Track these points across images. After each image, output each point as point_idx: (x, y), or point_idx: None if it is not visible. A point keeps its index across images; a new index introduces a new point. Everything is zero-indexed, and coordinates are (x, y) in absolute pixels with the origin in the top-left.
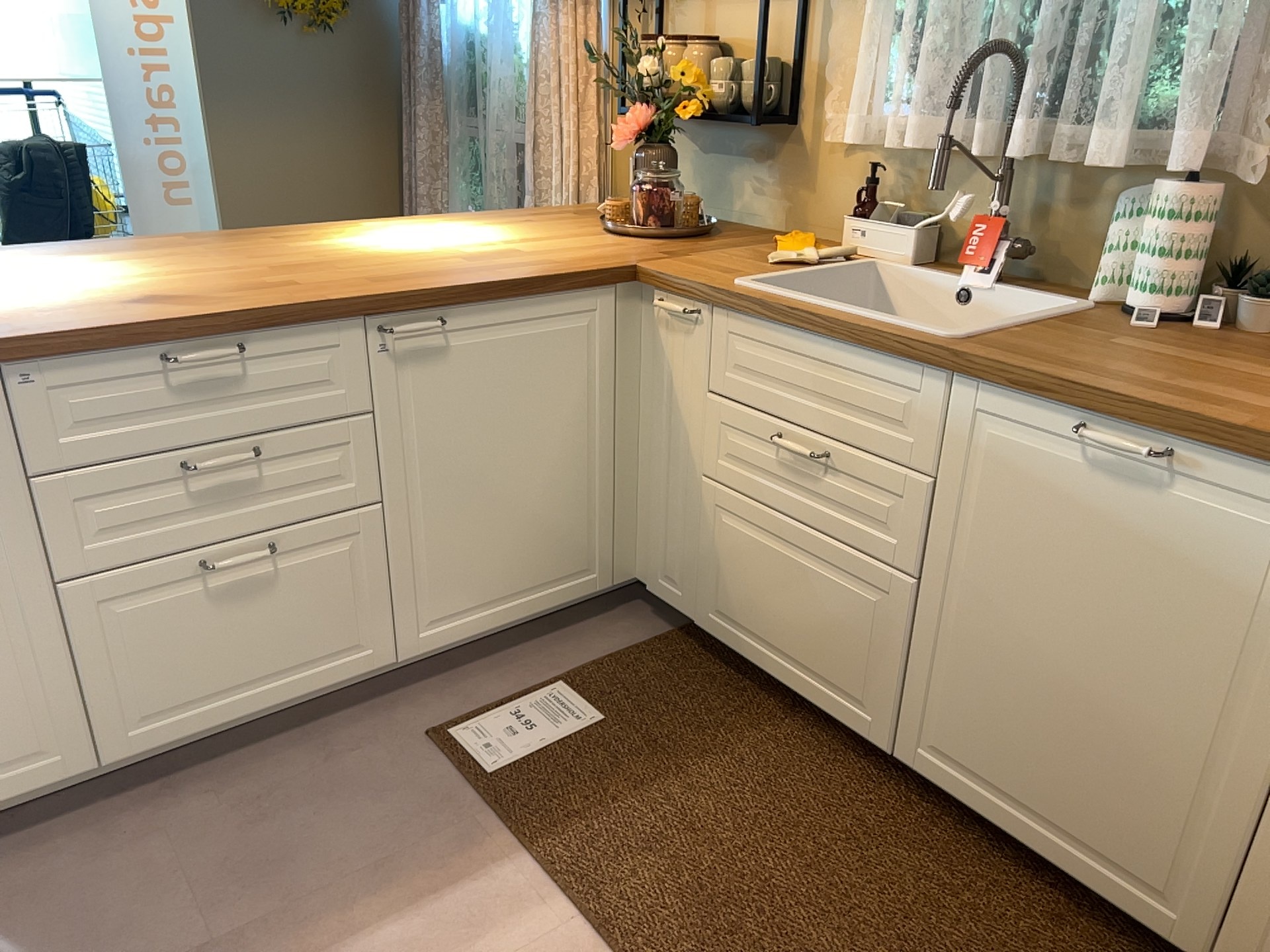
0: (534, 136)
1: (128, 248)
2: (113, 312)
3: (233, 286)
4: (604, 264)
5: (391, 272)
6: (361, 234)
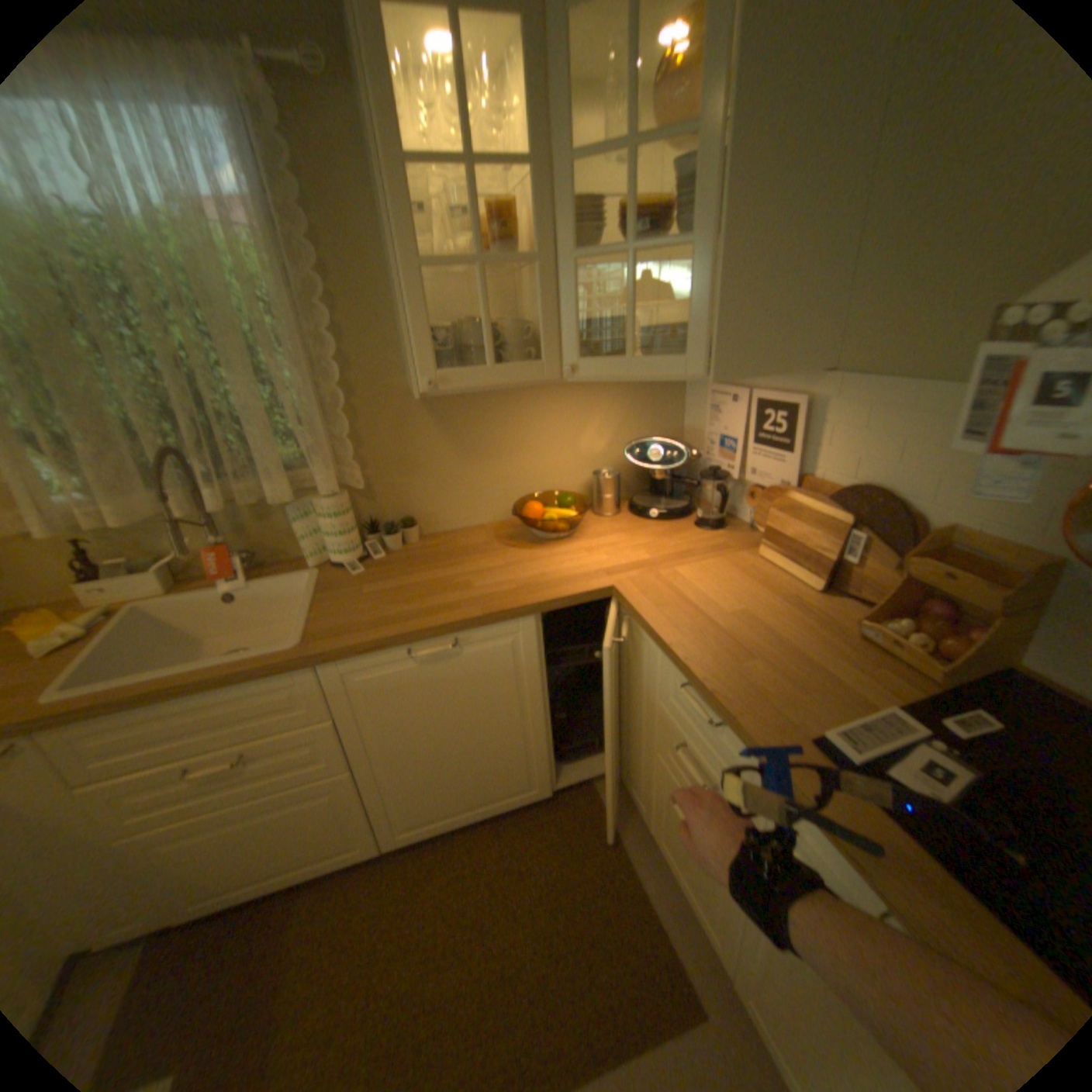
0: None
1: None
2: None
3: None
4: None
5: None
6: None
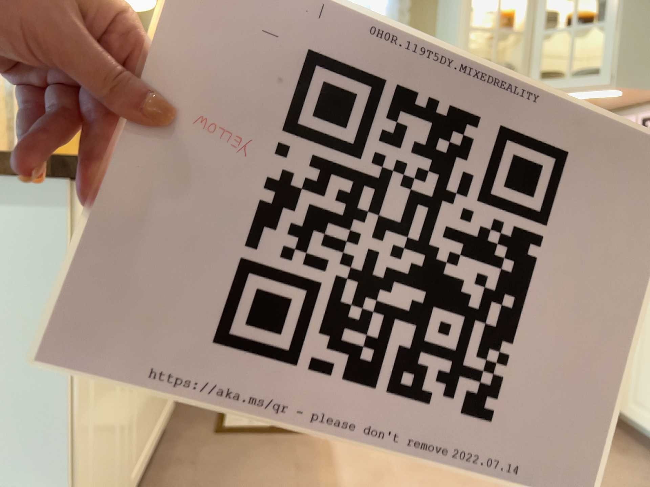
0: None
1: None
2: None
3: None
4: None
5: None
6: None
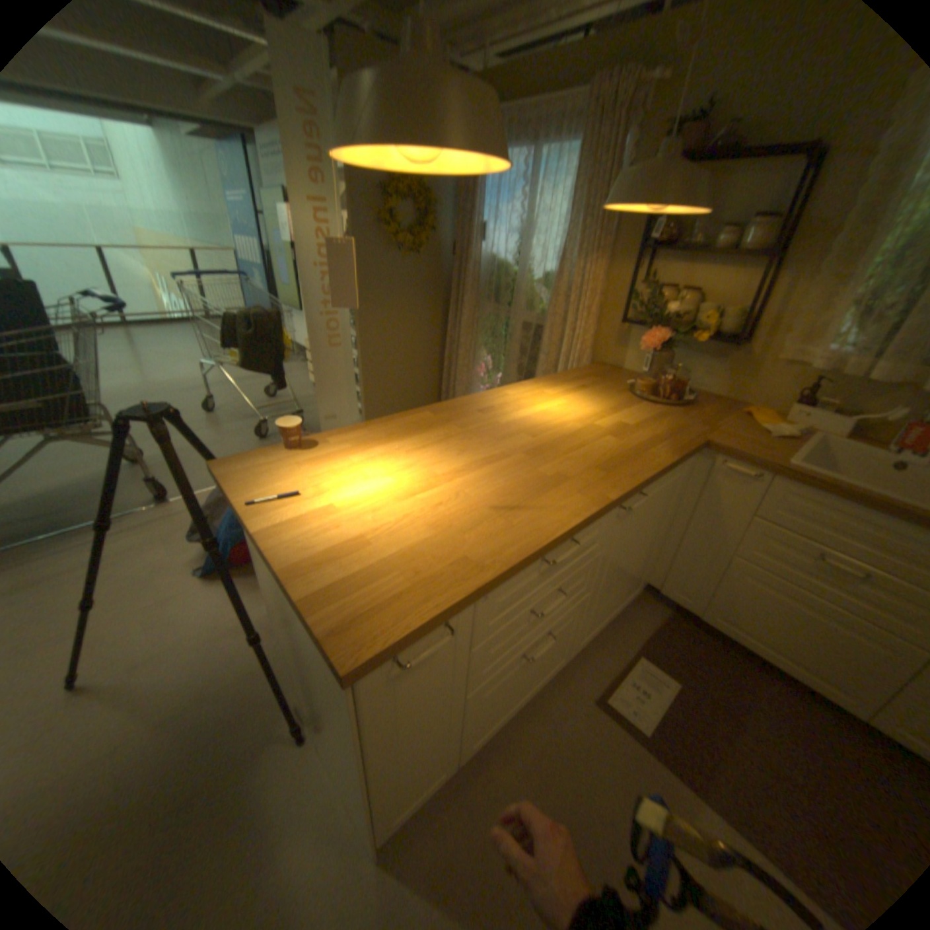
0: (552, 323)
1: (411, 427)
2: (508, 529)
3: (534, 482)
4: (695, 440)
5: (599, 457)
6: (520, 405)
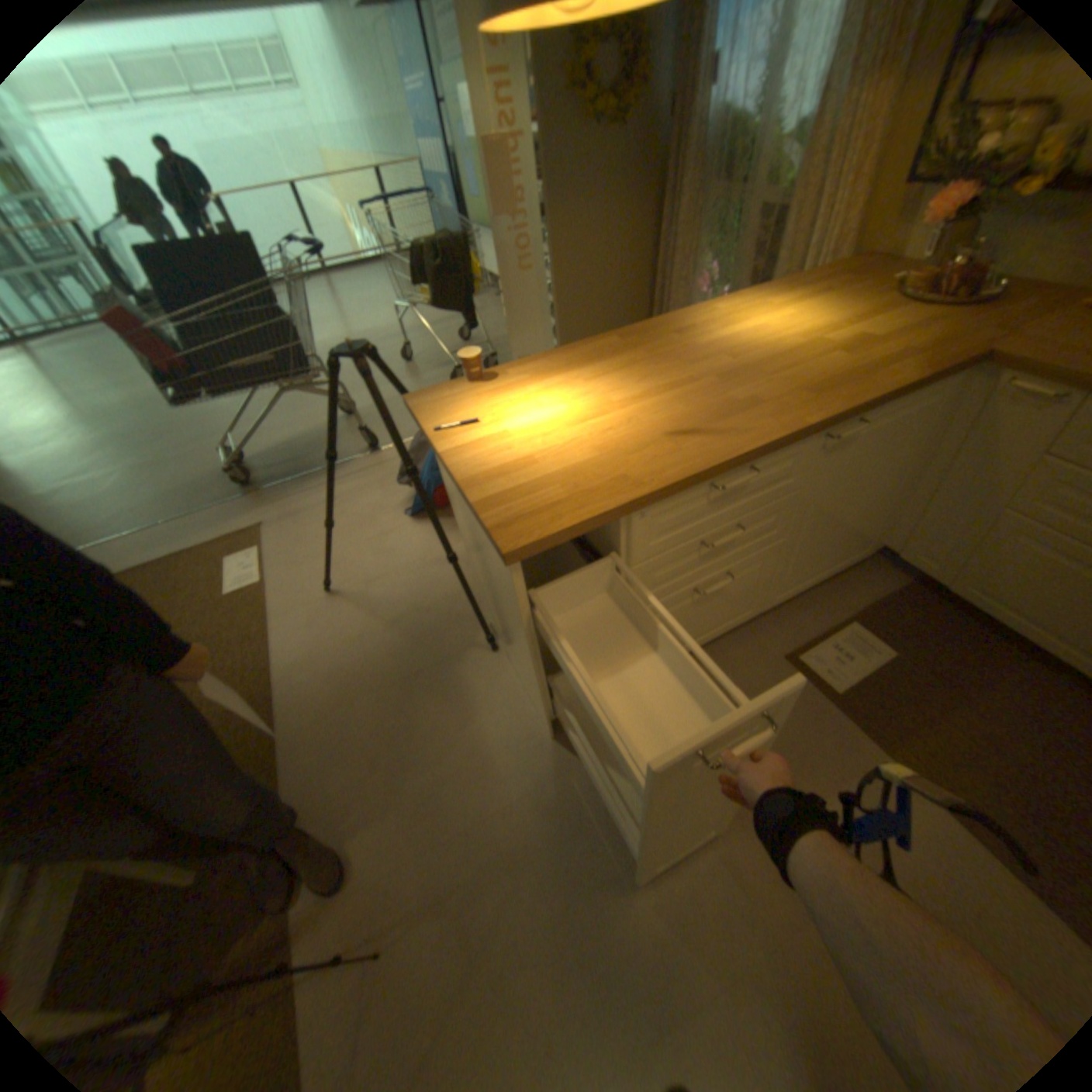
0: (800, 201)
1: (592, 355)
2: (673, 452)
3: (717, 407)
4: (967, 351)
5: (811, 378)
6: (728, 321)
